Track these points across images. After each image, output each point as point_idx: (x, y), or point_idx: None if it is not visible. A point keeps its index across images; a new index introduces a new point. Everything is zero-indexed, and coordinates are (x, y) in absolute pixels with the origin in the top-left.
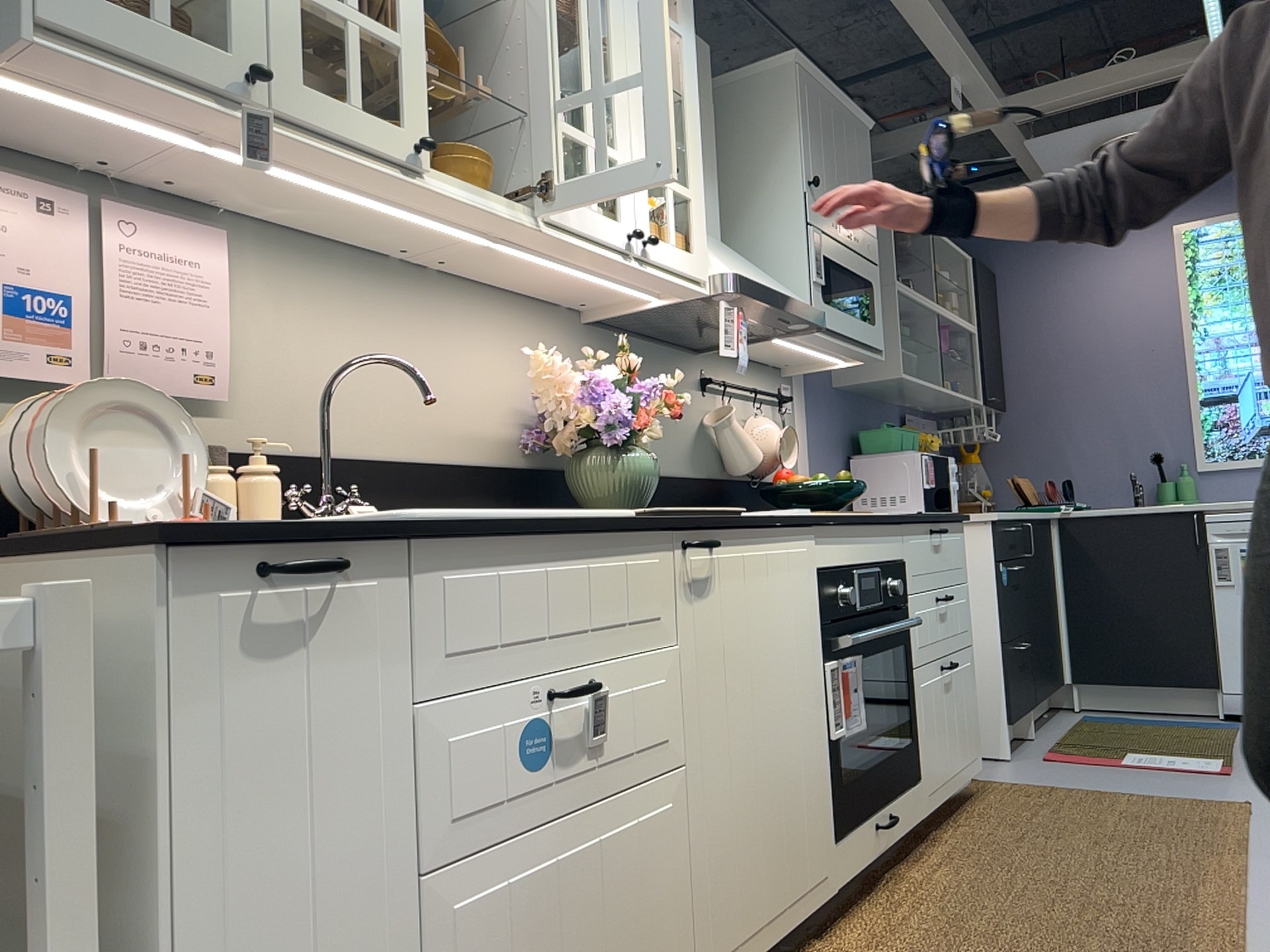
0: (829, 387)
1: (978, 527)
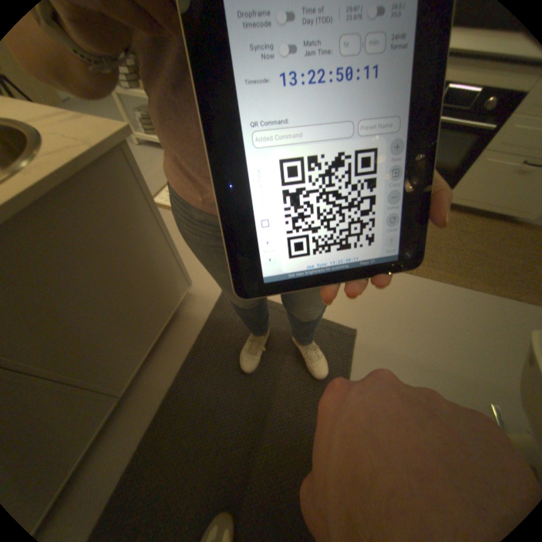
0: None
1: None
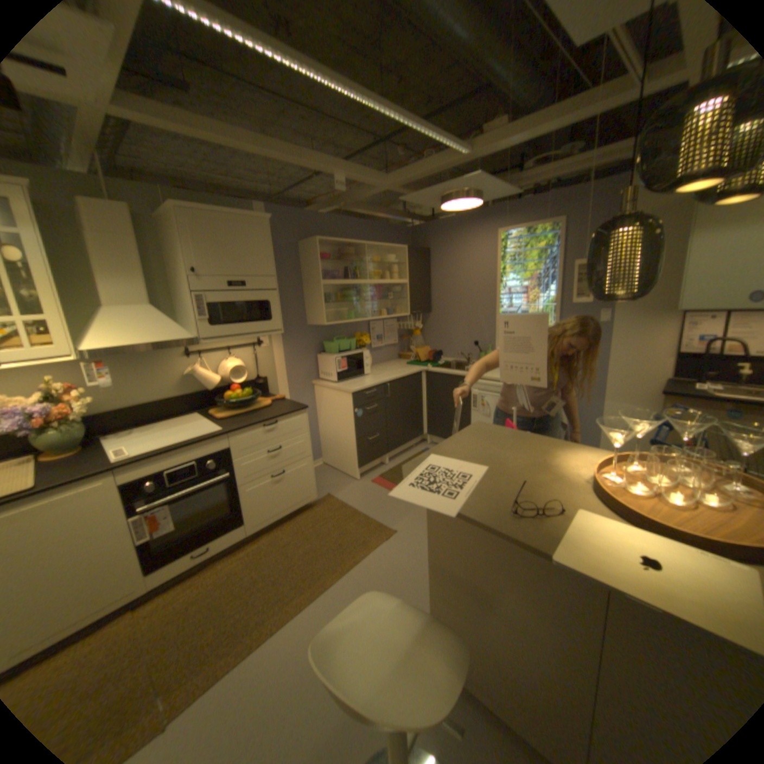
0: (300, 327)
1: (347, 394)
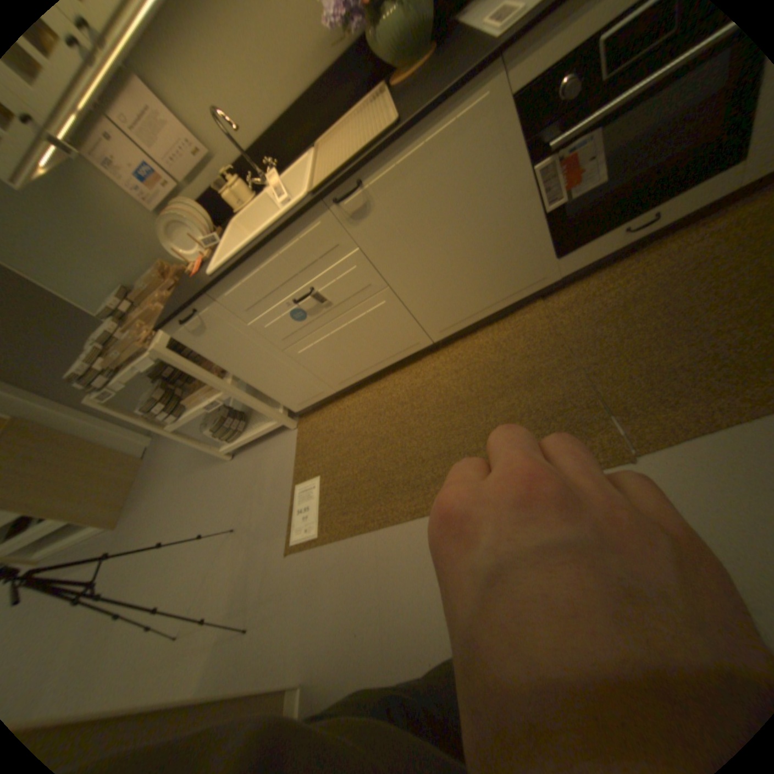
0: None
1: None
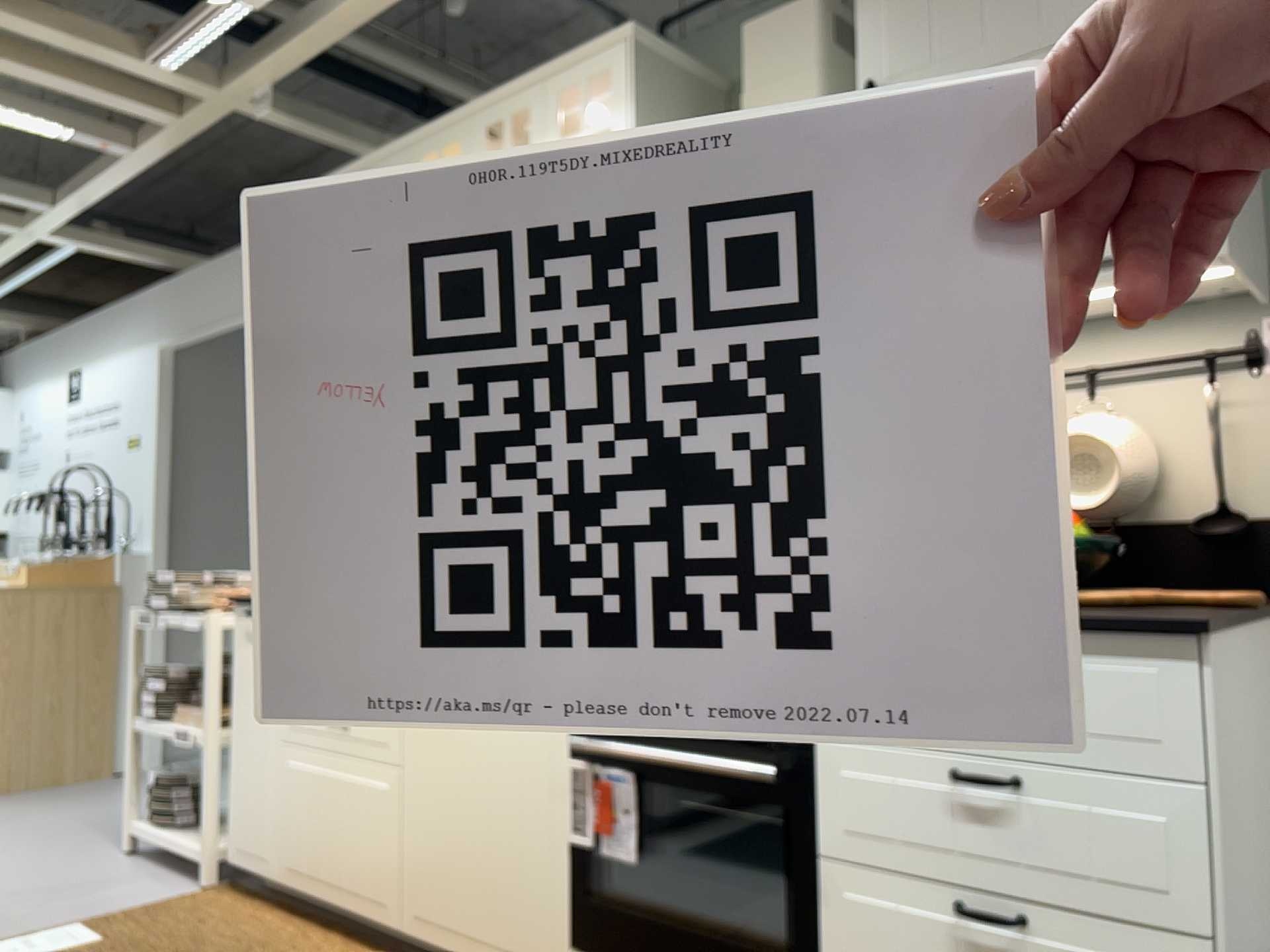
0: None
1: None
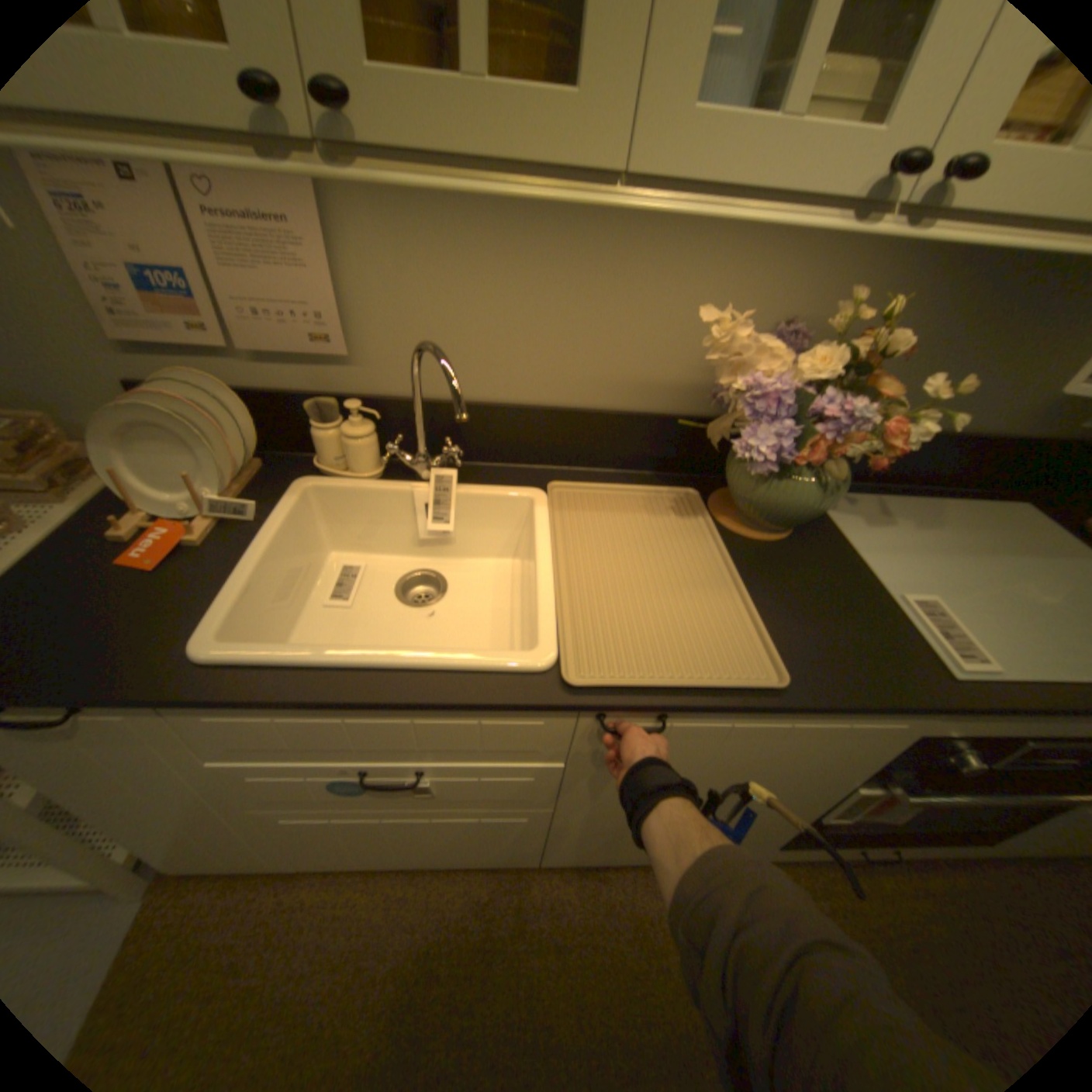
0: None
1: None
